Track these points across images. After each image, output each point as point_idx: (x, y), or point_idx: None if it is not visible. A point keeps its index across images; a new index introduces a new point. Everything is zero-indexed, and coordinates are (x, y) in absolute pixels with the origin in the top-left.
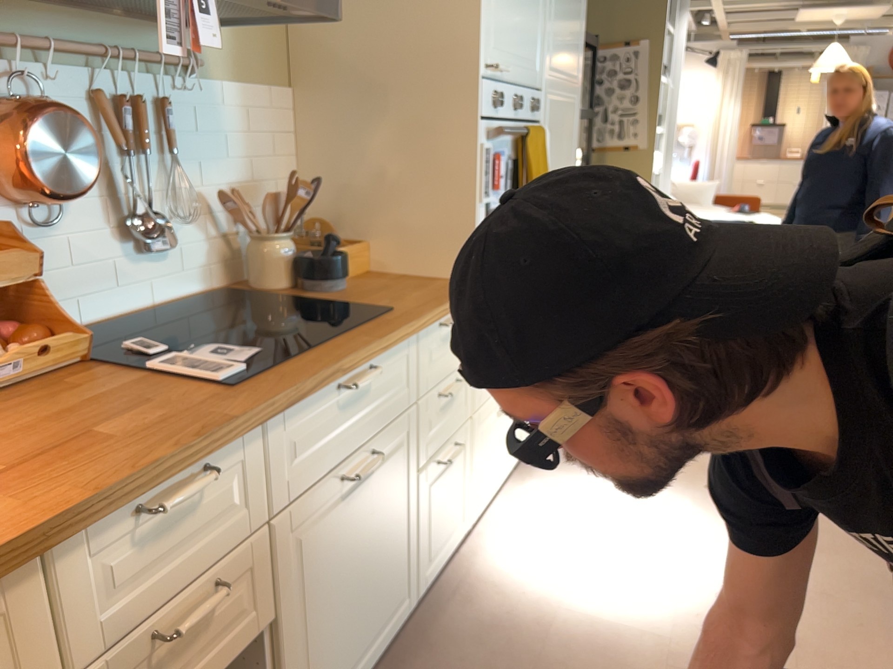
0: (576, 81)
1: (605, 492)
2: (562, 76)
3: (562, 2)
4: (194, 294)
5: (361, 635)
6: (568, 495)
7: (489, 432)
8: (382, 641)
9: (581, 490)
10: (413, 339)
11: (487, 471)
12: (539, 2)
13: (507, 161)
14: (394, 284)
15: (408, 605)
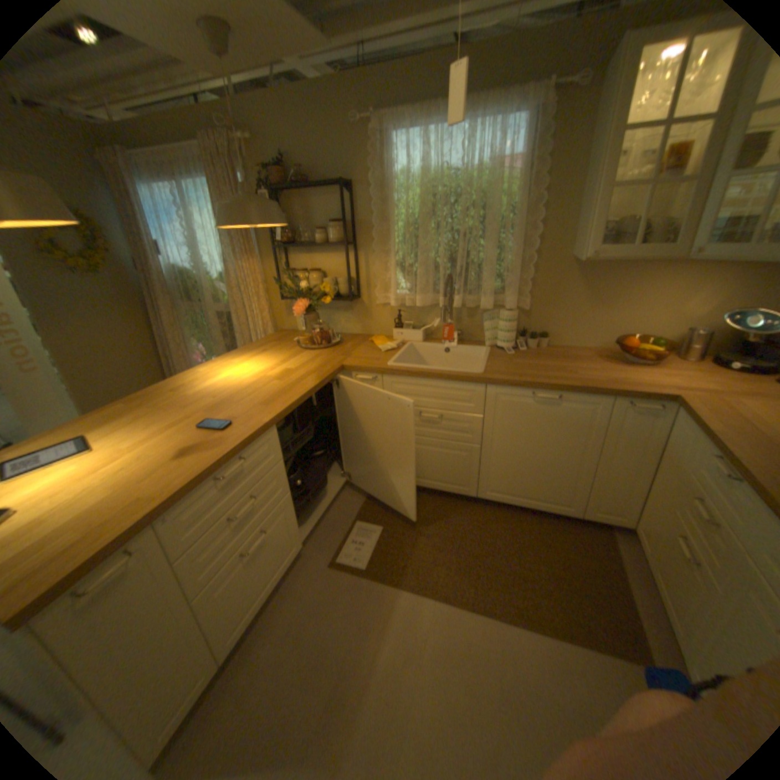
0: None
1: None
2: None
3: None
4: None
5: None
6: None
7: None
8: None
9: None
10: None
11: None
12: None
13: None
14: None
15: None
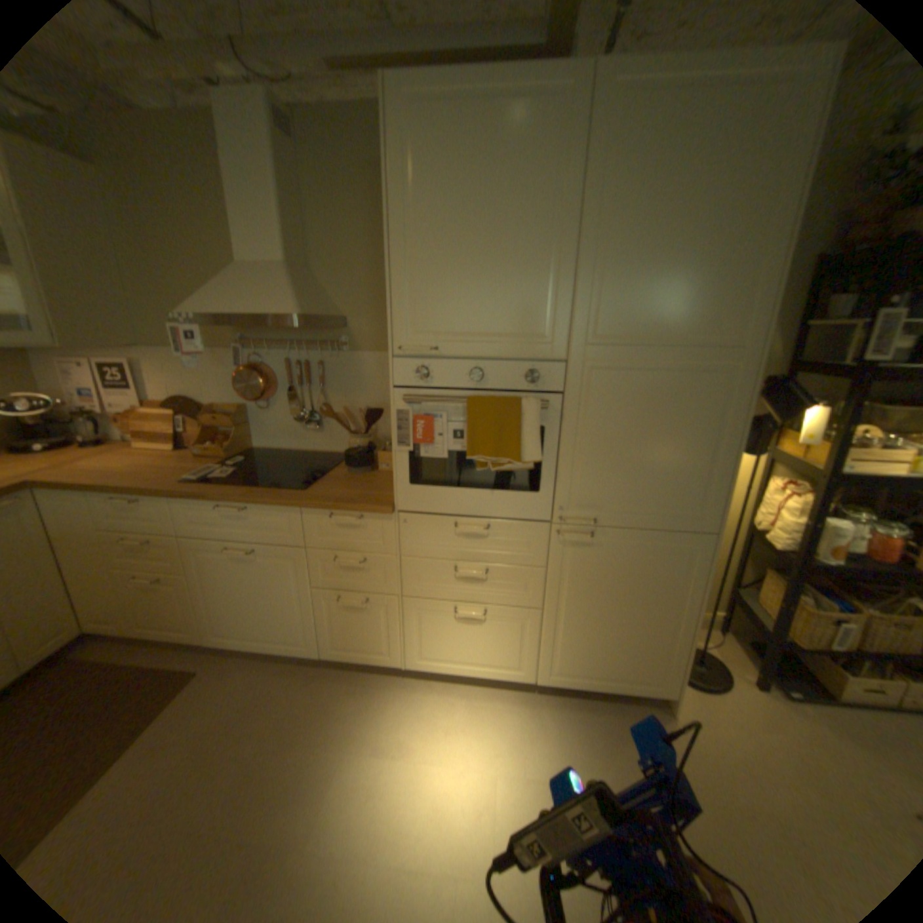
0: (742, 338)
1: (536, 783)
2: (655, 336)
3: (646, 249)
4: (336, 452)
5: (254, 632)
6: (513, 745)
7: (436, 623)
8: (277, 651)
9: (528, 756)
10: (300, 512)
11: (436, 651)
12: (544, 268)
13: (447, 422)
14: (376, 483)
15: (306, 654)
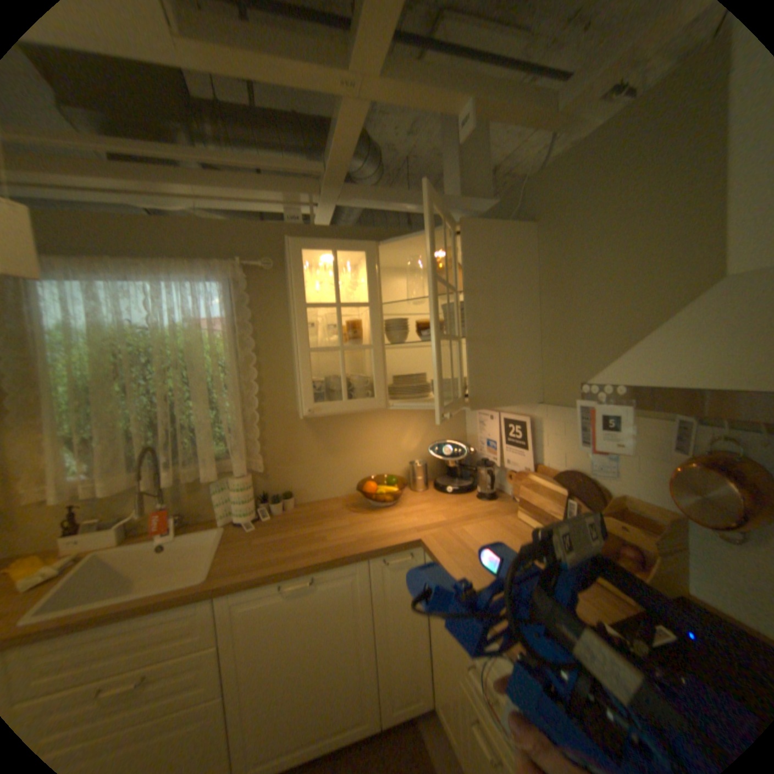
0: None
1: None
2: None
3: None
4: None
5: None
6: None
7: None
8: None
9: None
10: None
11: None
12: None
13: None
14: None
15: None
